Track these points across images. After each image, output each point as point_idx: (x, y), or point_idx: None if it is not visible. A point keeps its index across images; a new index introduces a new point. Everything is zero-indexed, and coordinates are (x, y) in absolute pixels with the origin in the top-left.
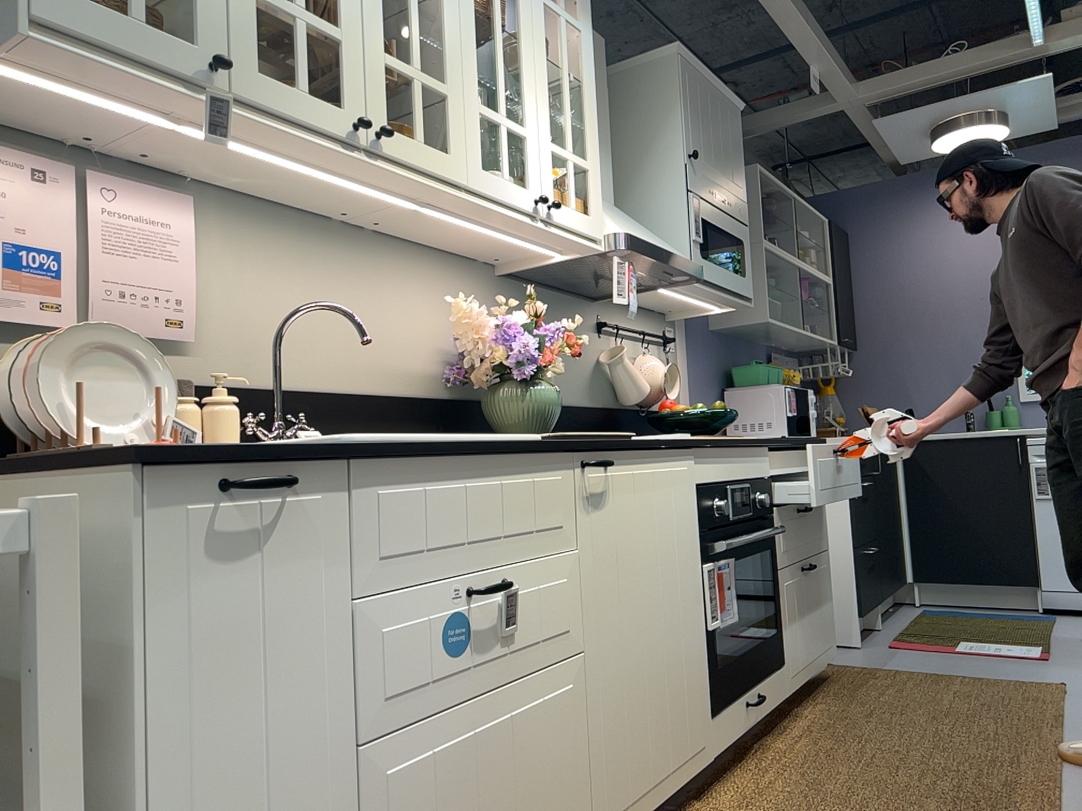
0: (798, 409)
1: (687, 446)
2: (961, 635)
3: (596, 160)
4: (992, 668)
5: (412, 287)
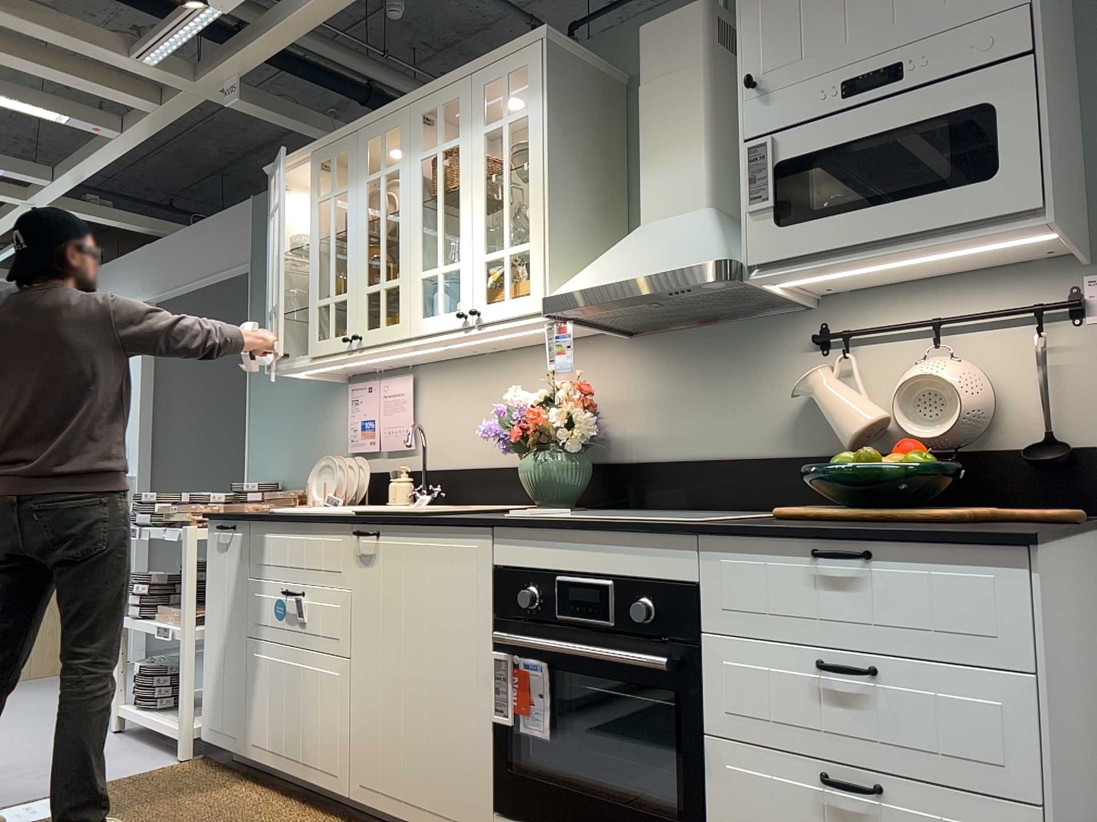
0: None
1: (469, 525)
2: None
3: (537, 233)
4: None
5: (539, 378)
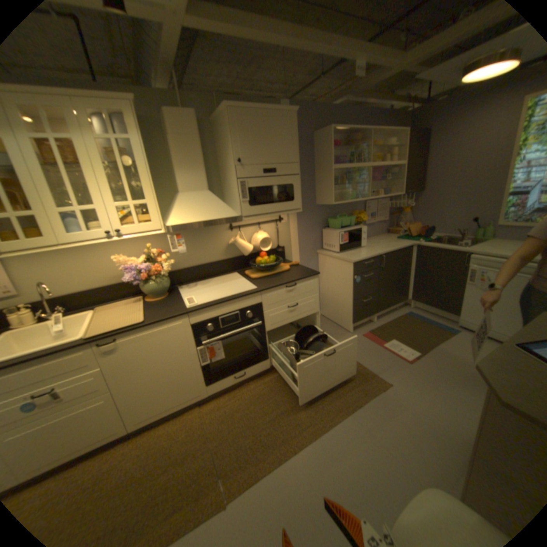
0: (348, 240)
1: (178, 317)
2: (399, 336)
3: (152, 197)
4: (381, 364)
5: (115, 247)
